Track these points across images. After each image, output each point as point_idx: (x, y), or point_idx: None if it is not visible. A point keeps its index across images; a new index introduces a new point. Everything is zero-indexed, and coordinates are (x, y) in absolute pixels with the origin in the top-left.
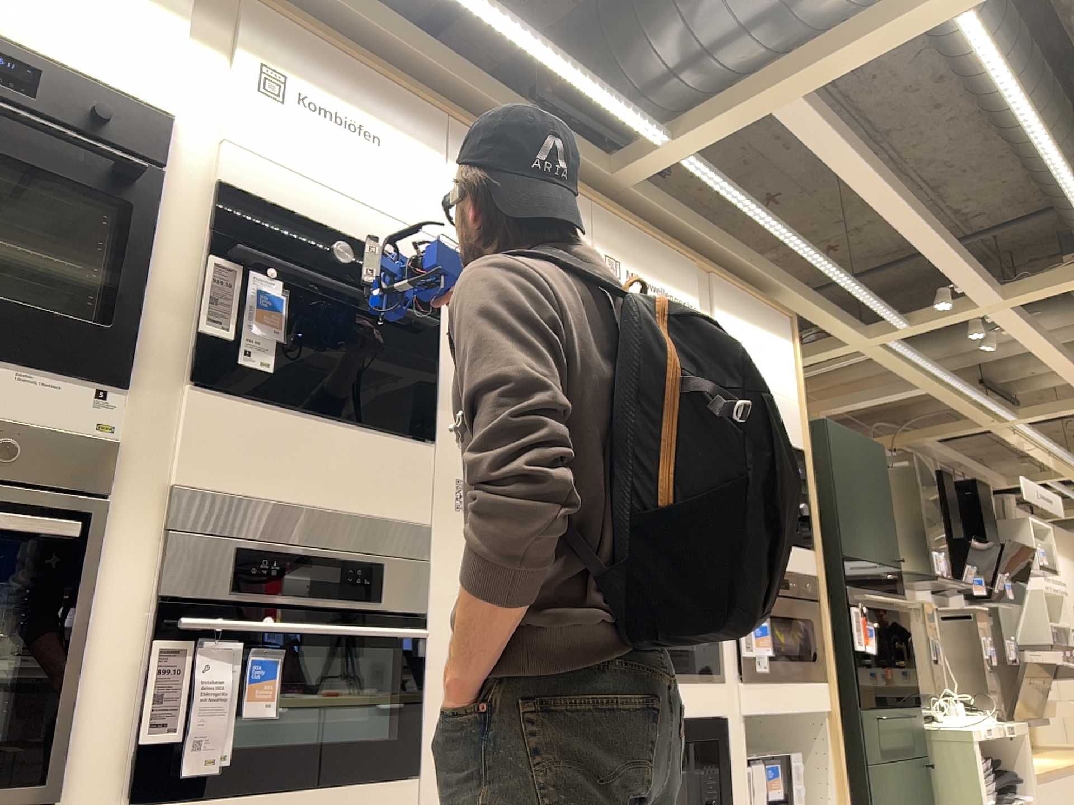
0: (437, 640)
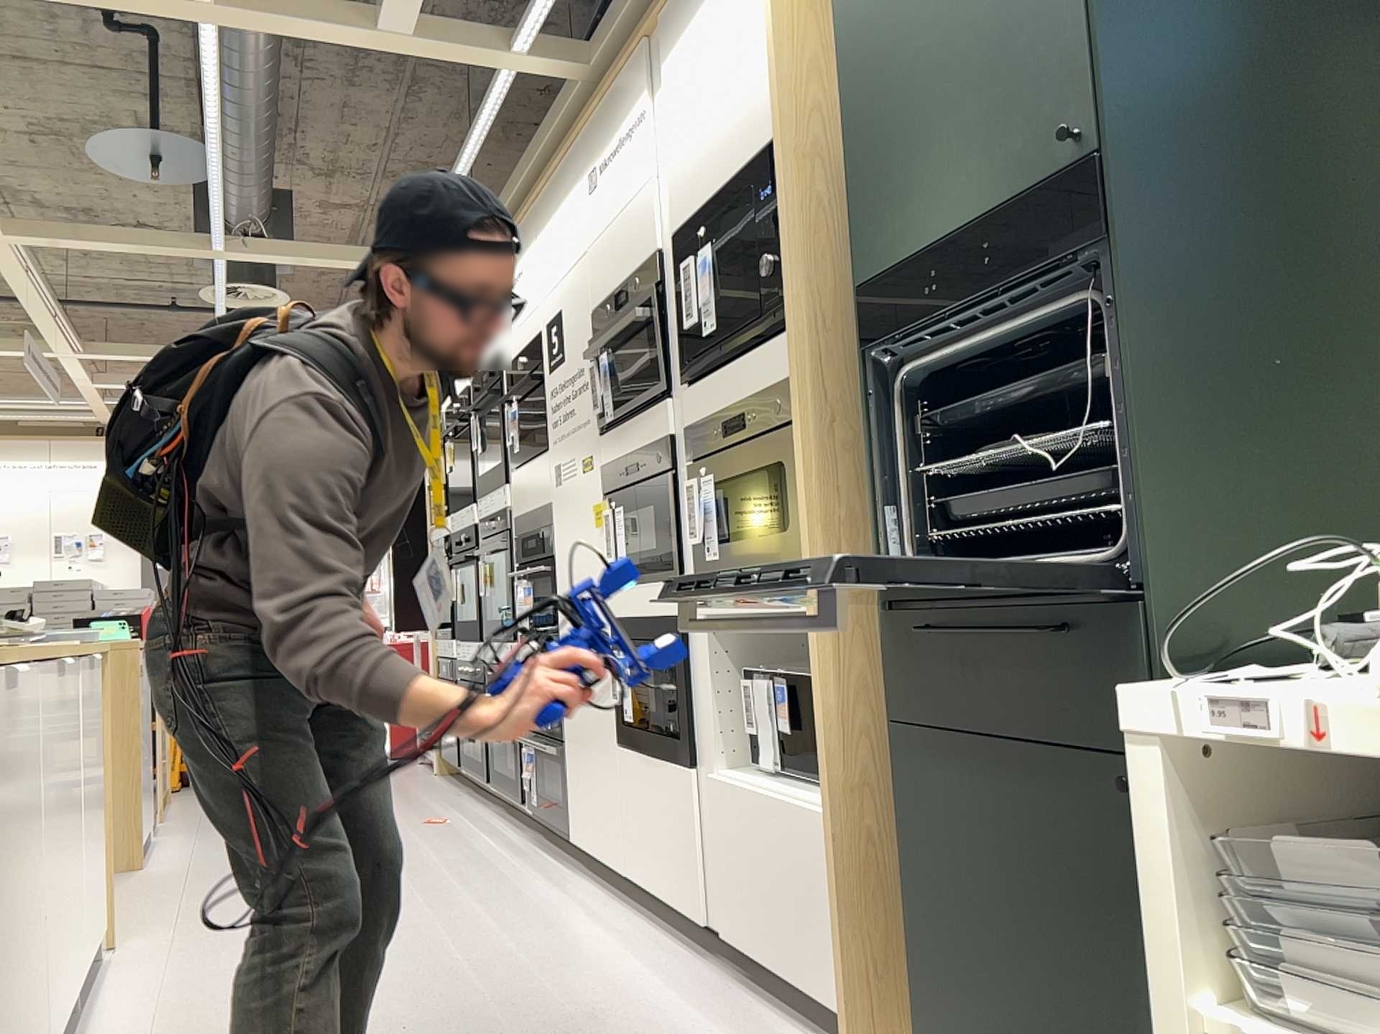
0: (556, 578)
